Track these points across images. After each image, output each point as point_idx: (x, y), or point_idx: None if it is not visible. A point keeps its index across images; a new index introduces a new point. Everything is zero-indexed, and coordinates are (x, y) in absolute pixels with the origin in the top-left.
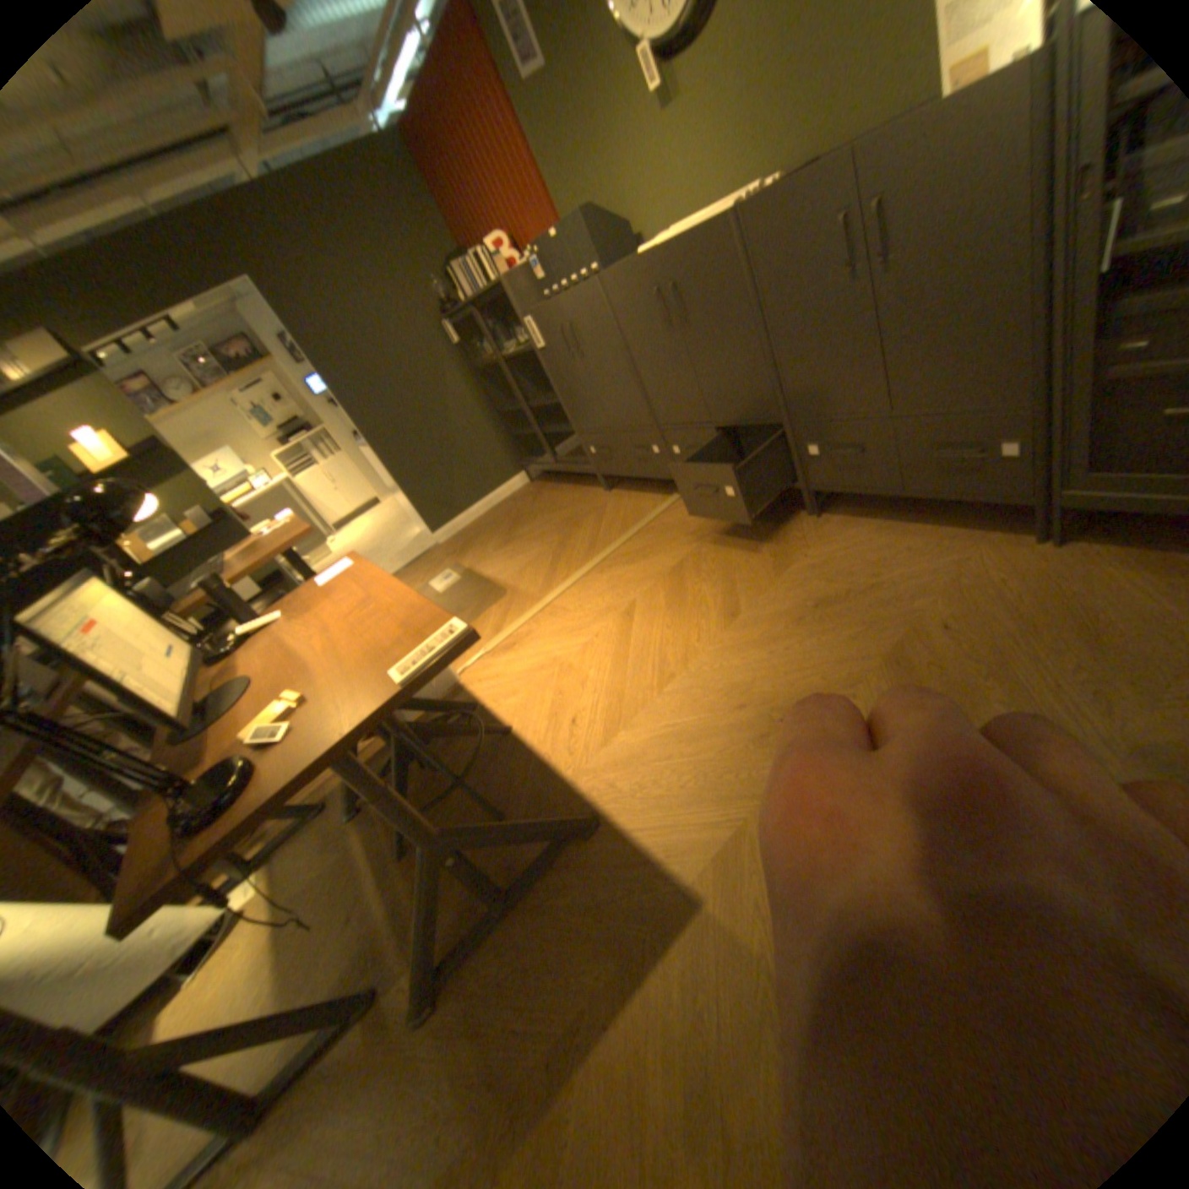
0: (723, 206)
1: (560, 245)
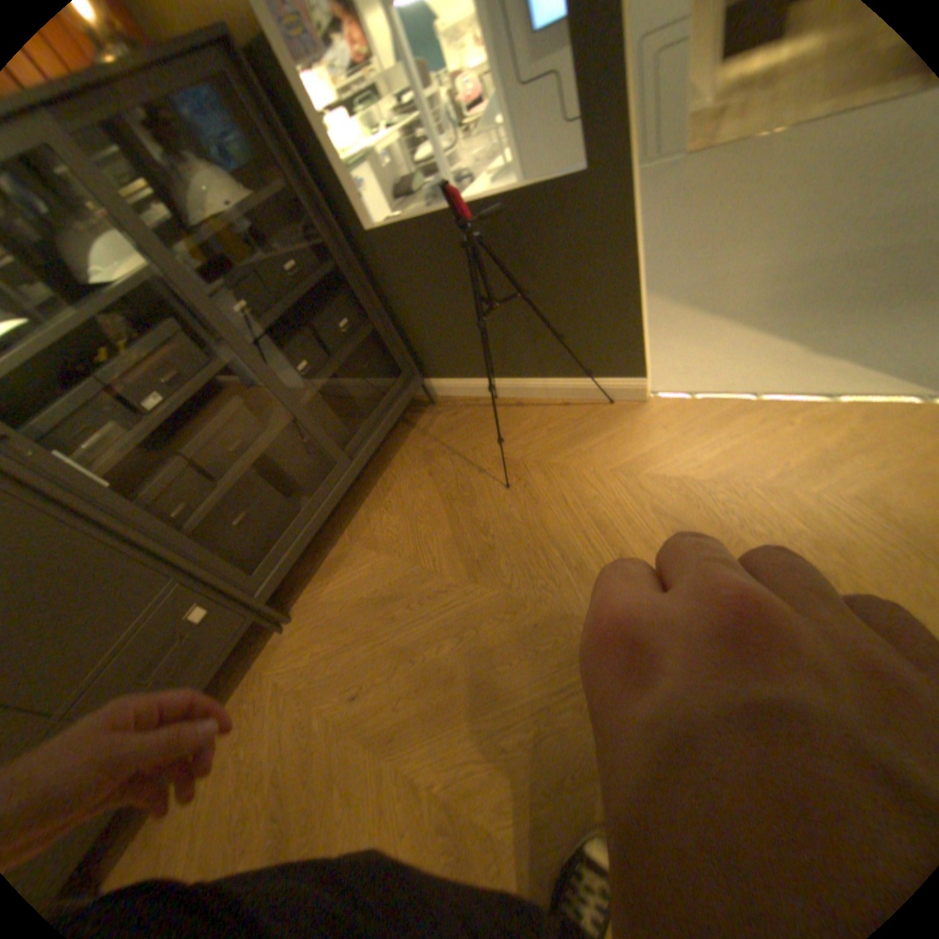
0: None
1: None
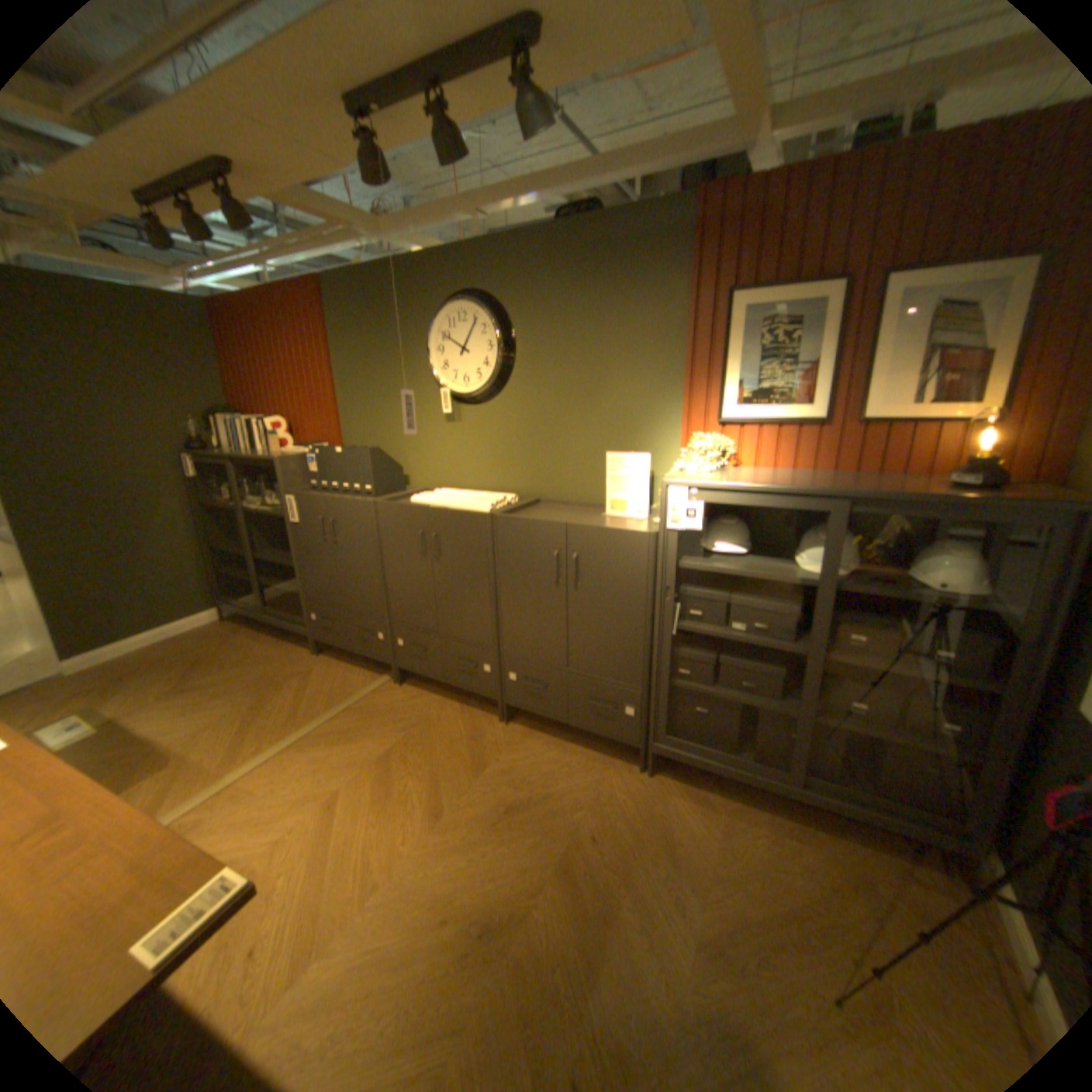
0: (481, 507)
1: (342, 461)
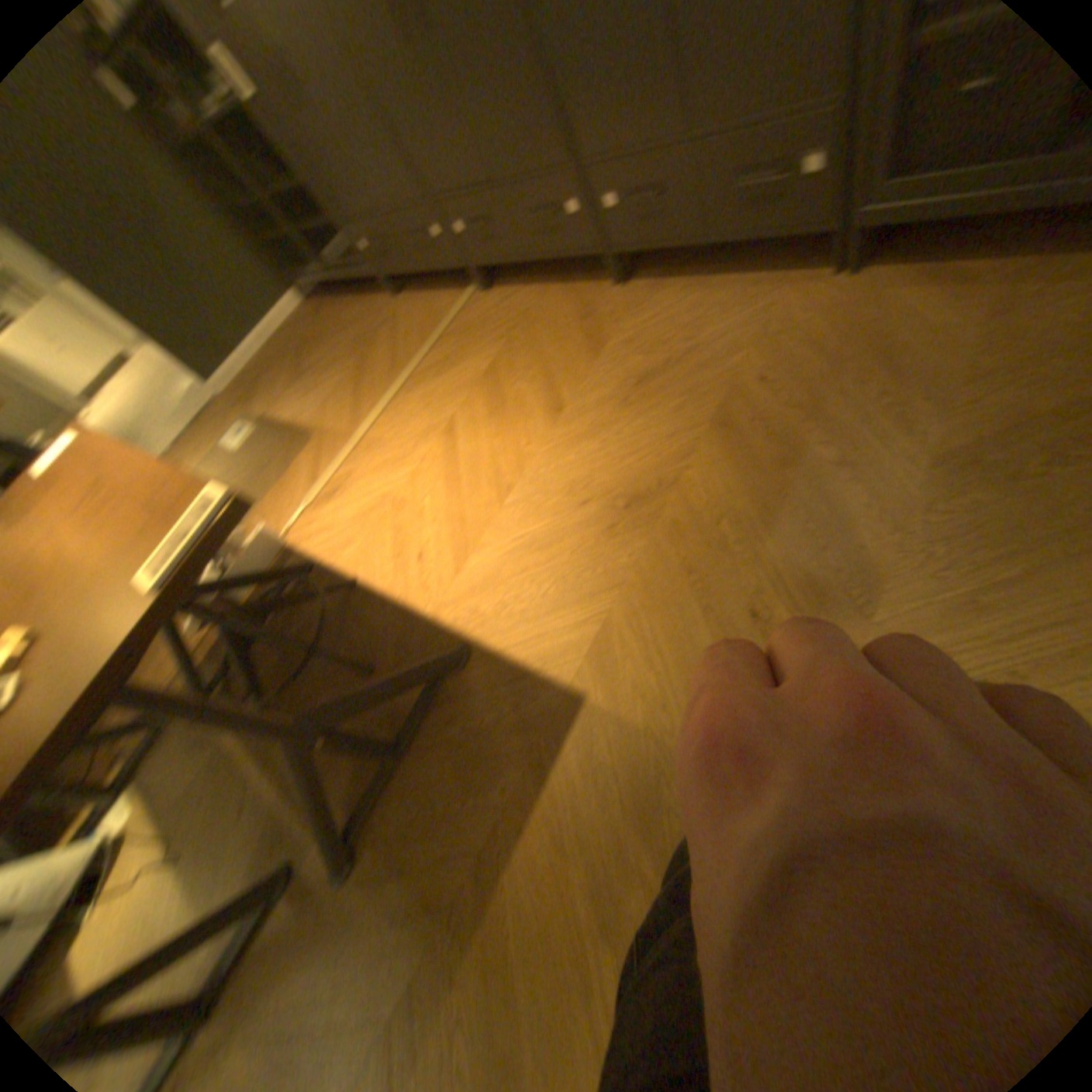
0: None
1: None
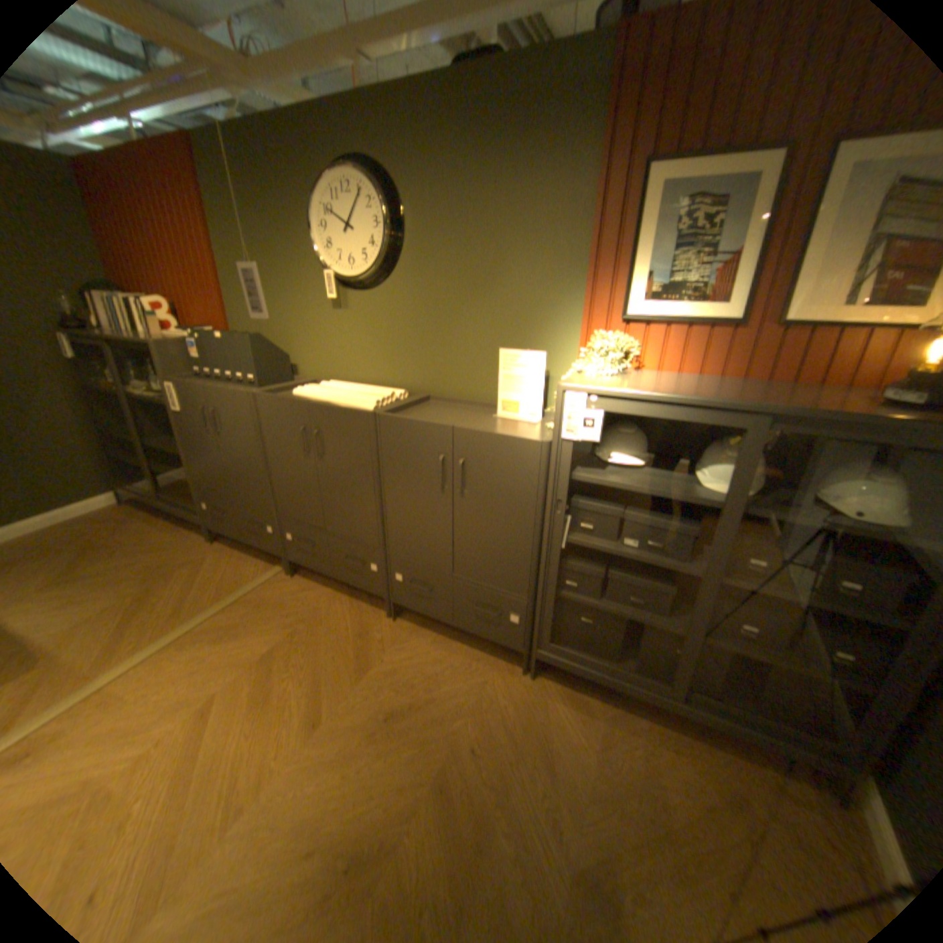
0: (365, 404)
1: (222, 347)
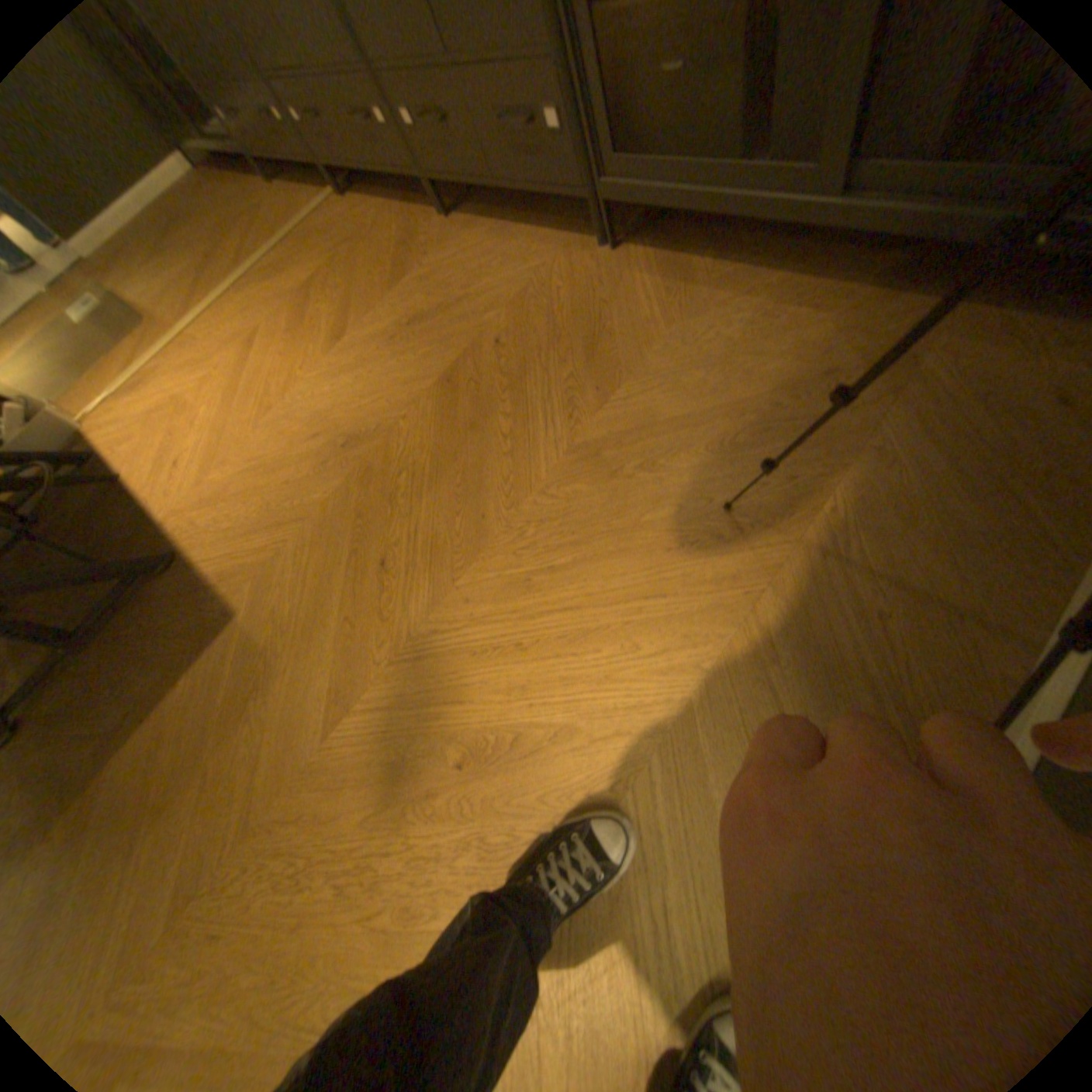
0: None
1: None
